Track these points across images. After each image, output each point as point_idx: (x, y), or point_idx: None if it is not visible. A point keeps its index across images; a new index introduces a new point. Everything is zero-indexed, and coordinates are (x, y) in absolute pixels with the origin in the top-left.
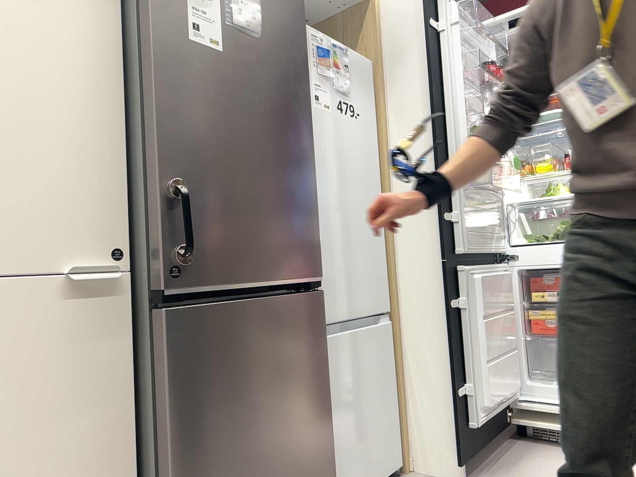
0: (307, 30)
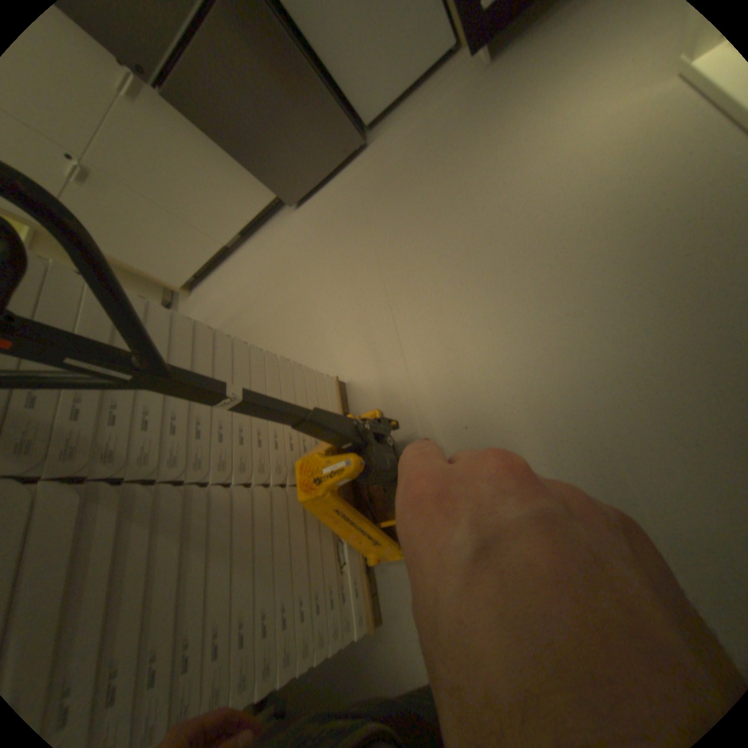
0: None
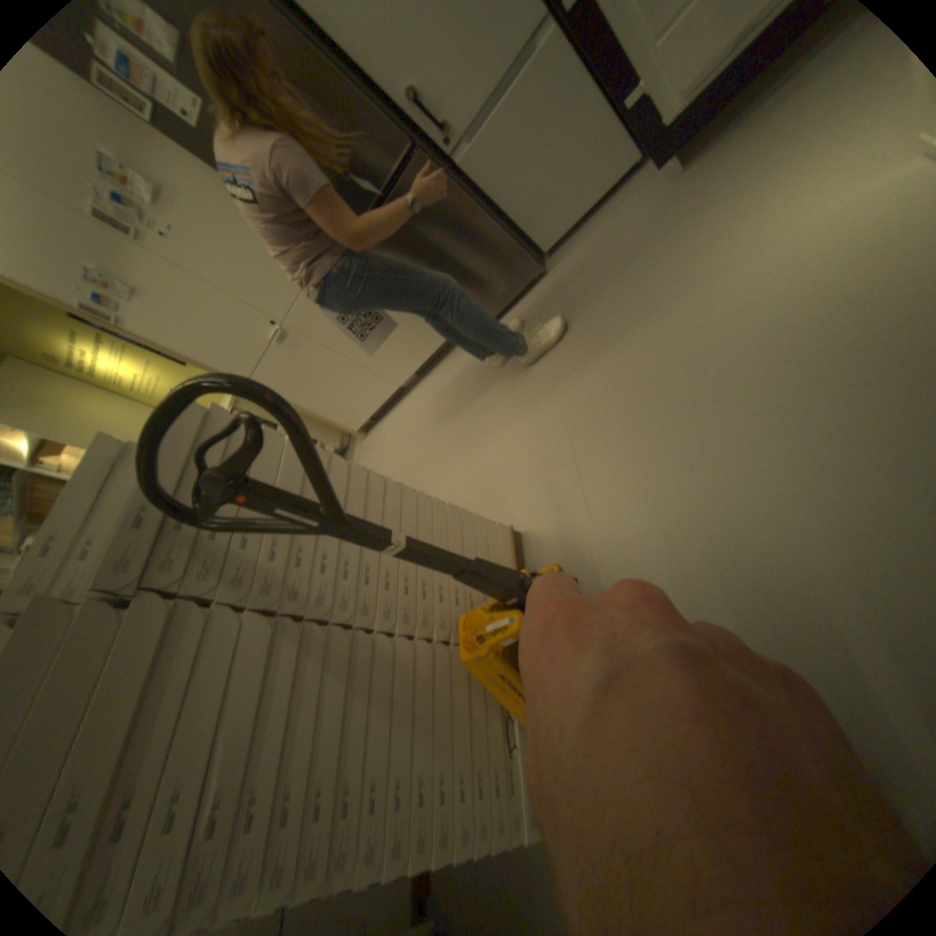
0: None
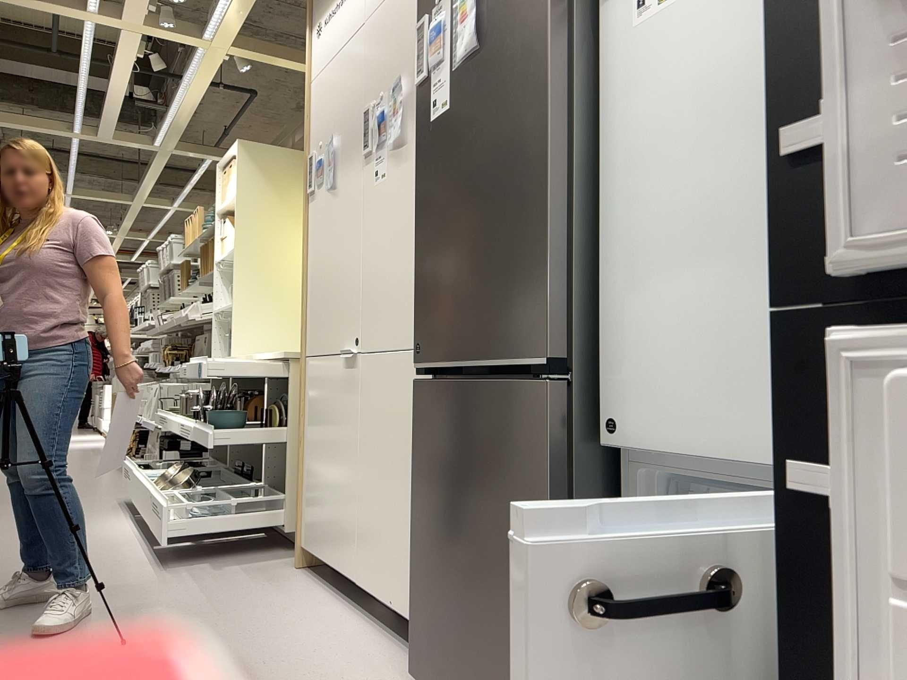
0: None
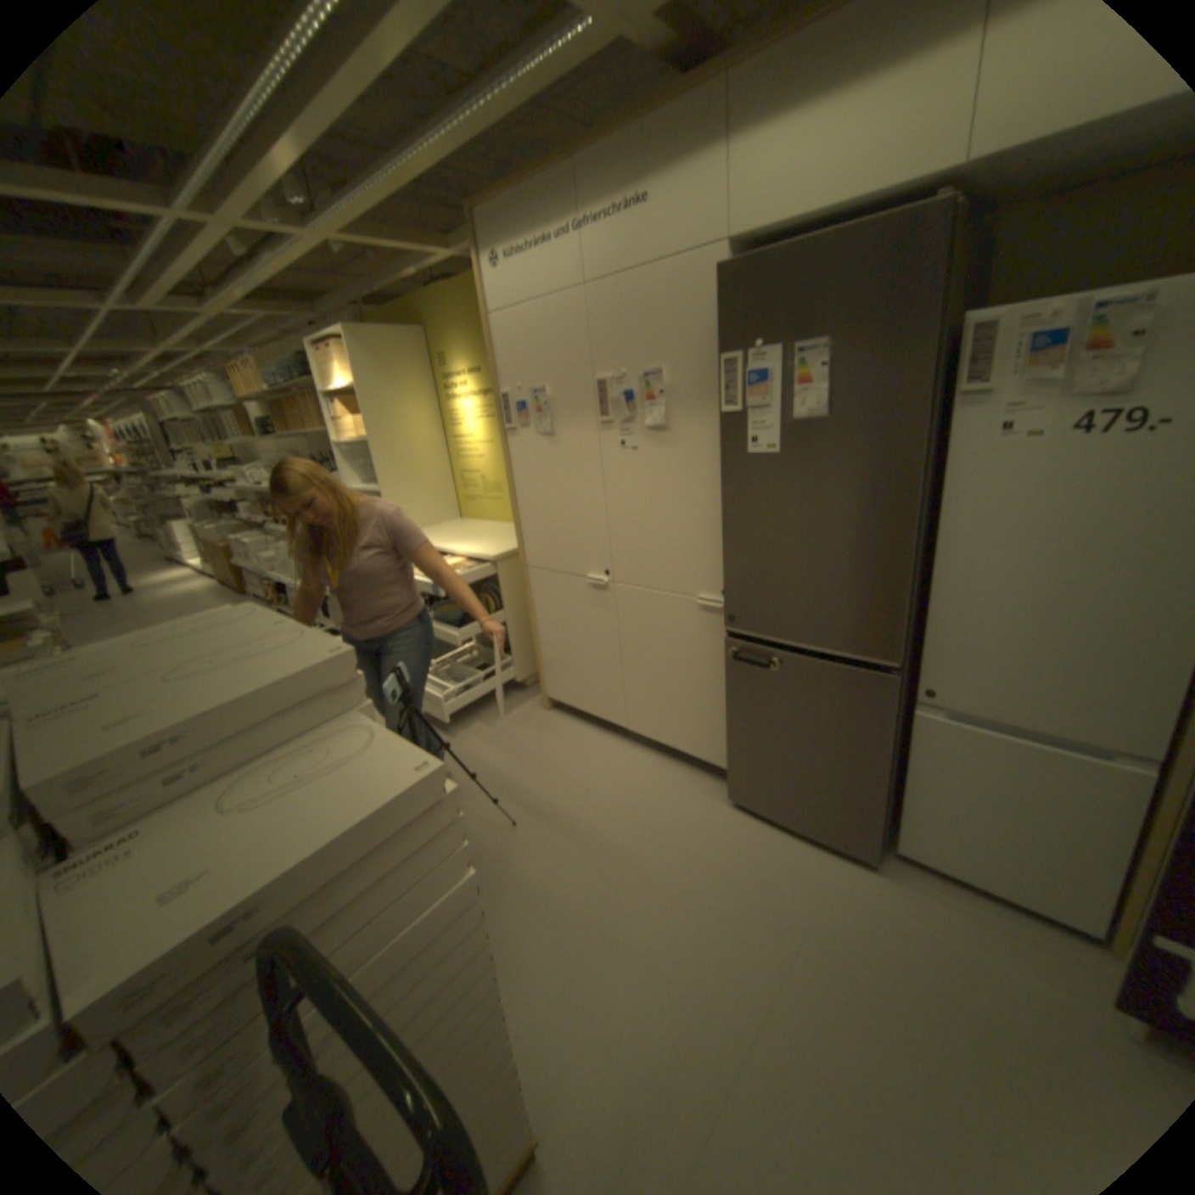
0: (1004, 320)
